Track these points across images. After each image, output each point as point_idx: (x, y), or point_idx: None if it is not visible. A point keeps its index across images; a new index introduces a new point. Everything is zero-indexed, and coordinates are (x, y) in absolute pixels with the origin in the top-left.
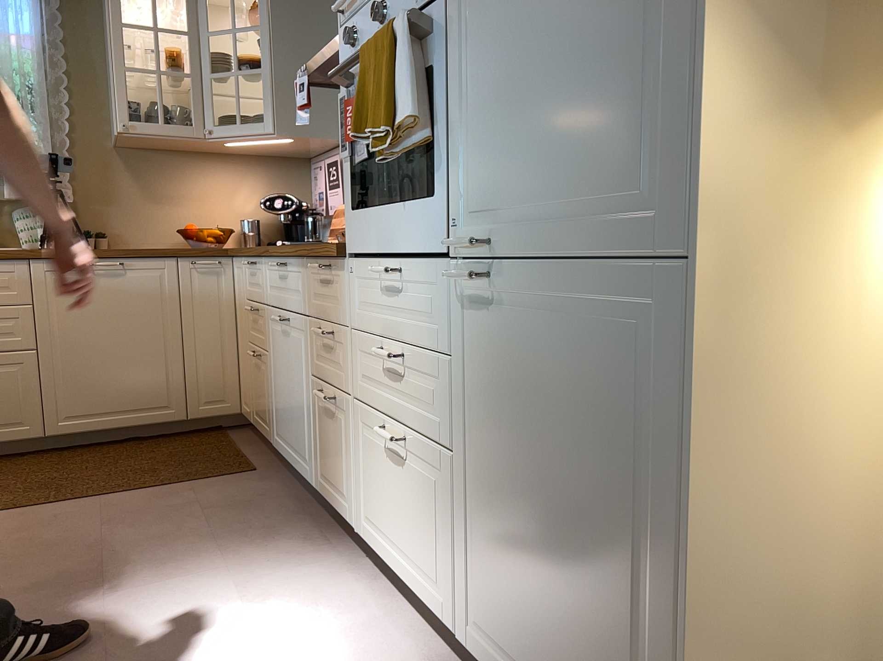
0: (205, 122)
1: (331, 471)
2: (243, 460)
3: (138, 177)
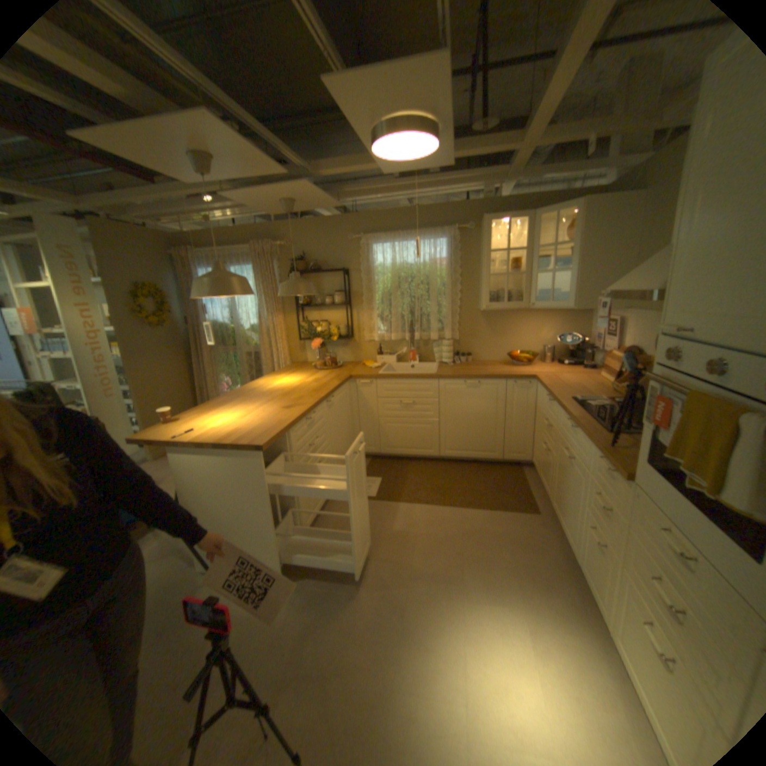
0: (530, 299)
1: (594, 575)
2: (532, 502)
3: (489, 324)
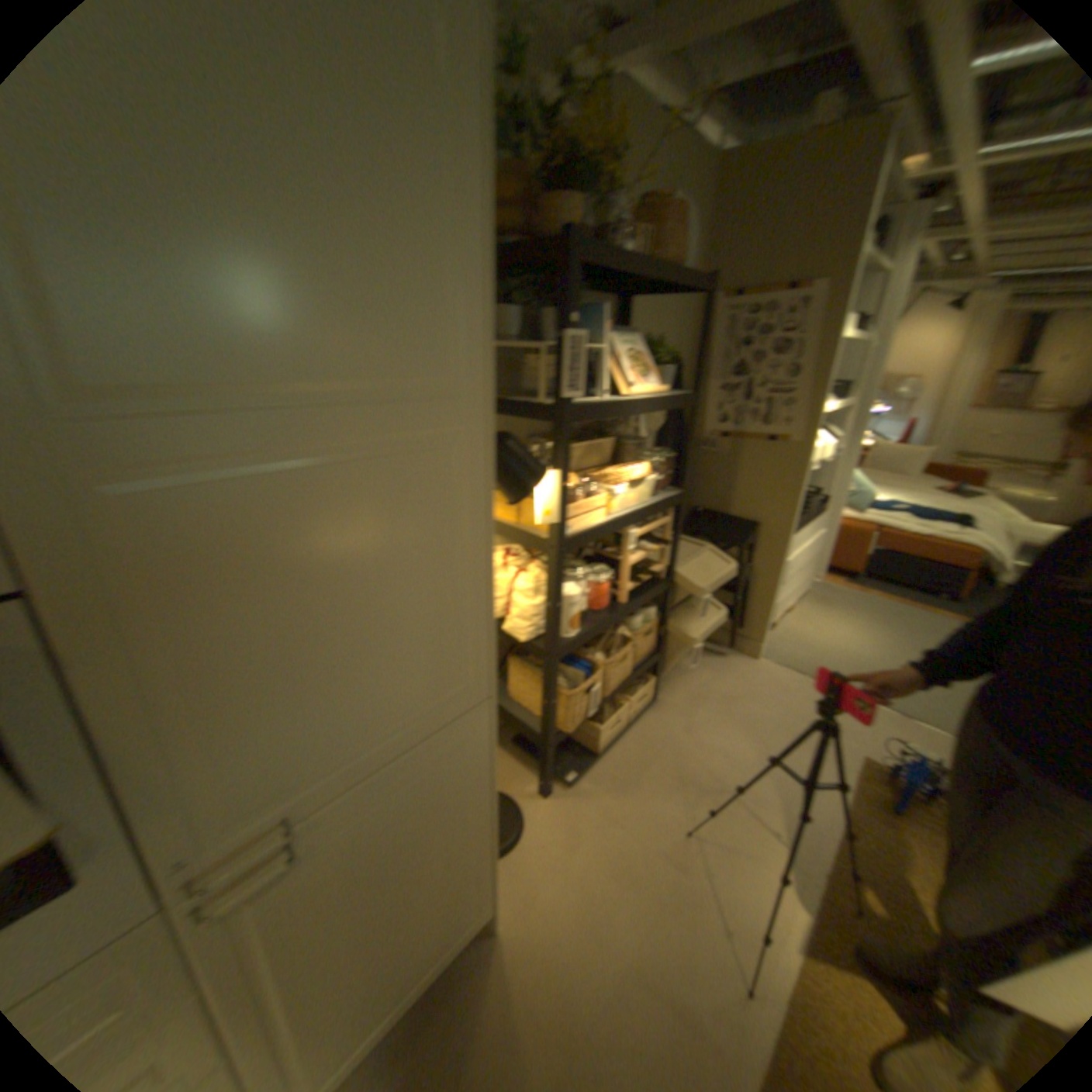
0: None
1: None
2: None
3: None
